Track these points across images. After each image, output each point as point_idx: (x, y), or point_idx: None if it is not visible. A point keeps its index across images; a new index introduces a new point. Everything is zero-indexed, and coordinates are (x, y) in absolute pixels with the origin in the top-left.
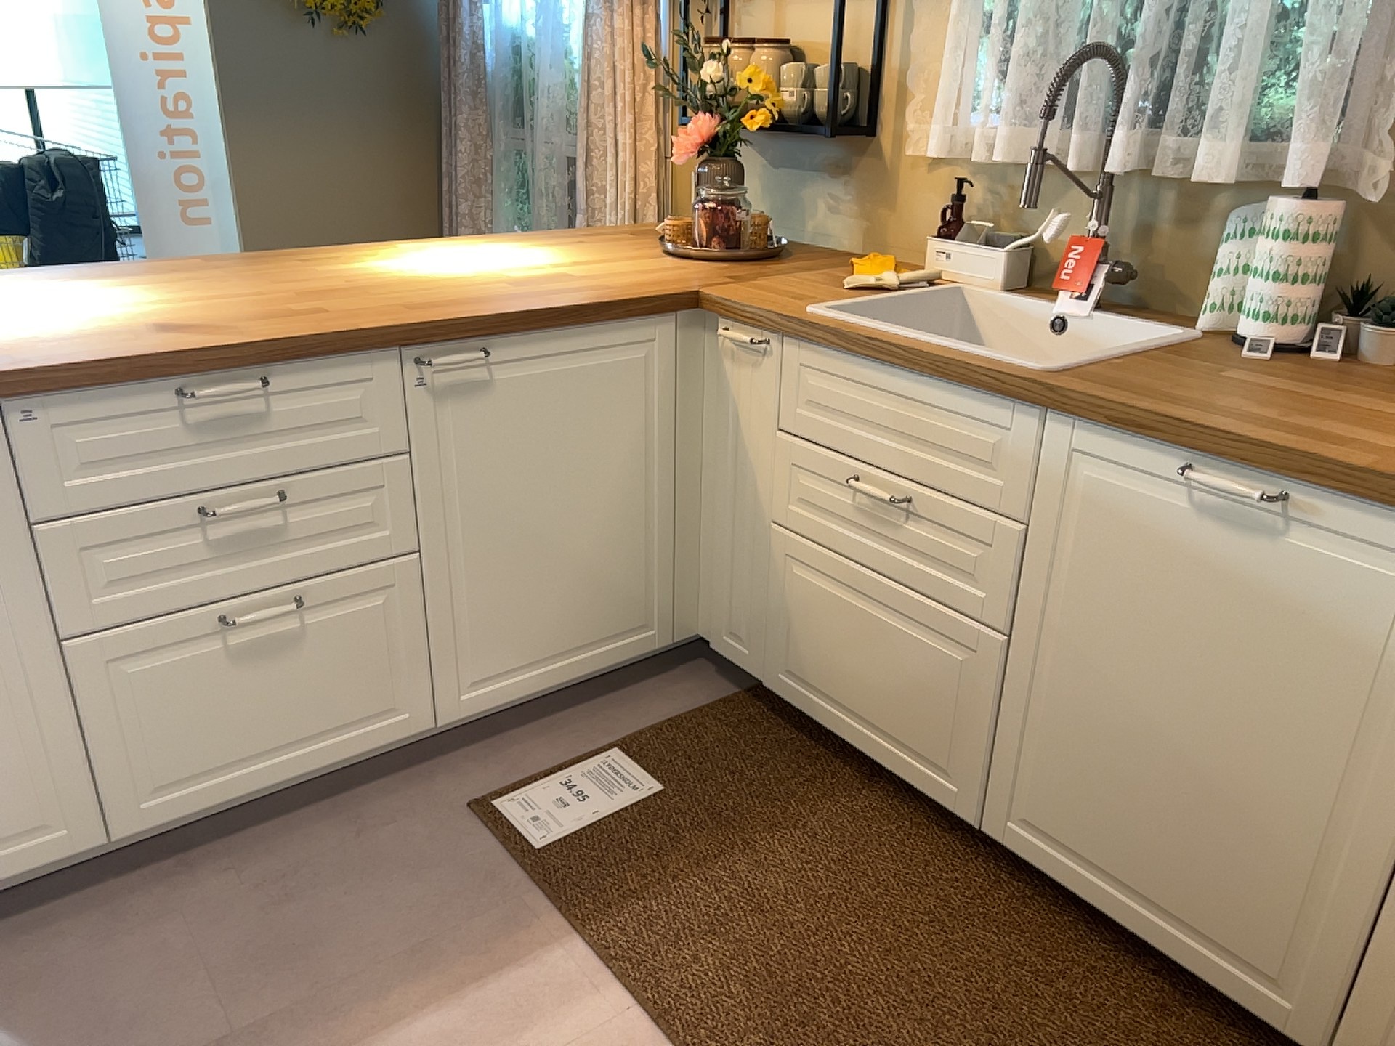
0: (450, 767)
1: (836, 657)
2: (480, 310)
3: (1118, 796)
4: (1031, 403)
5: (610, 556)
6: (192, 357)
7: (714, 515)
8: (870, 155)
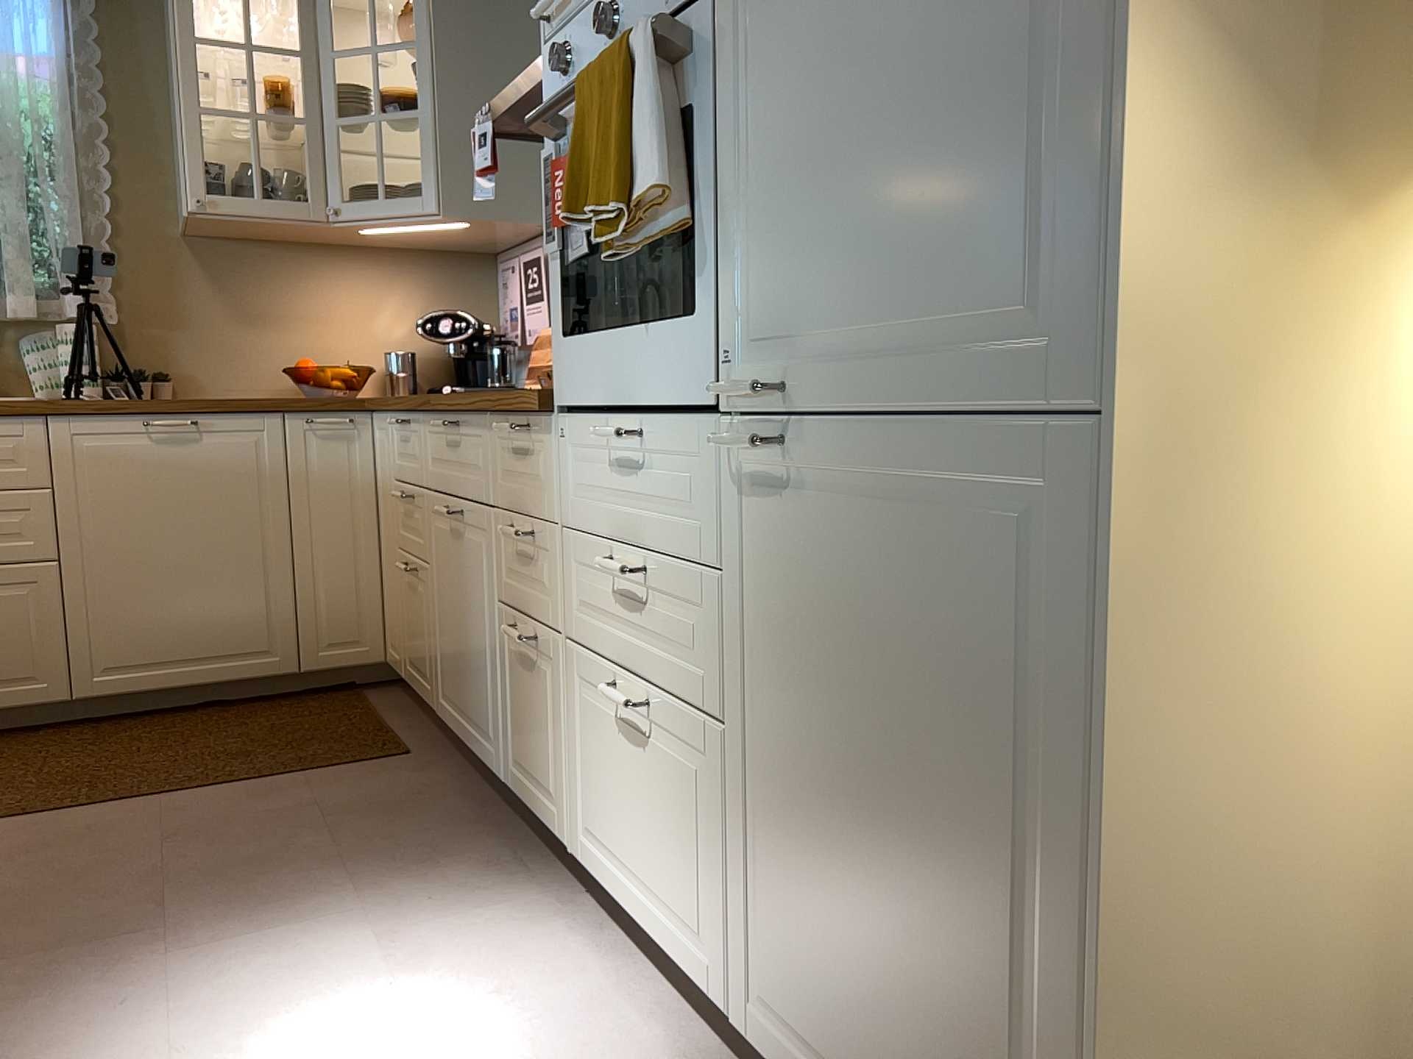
0: None
1: None
2: None
3: (160, 612)
4: (38, 414)
5: None
6: None
7: None
8: None
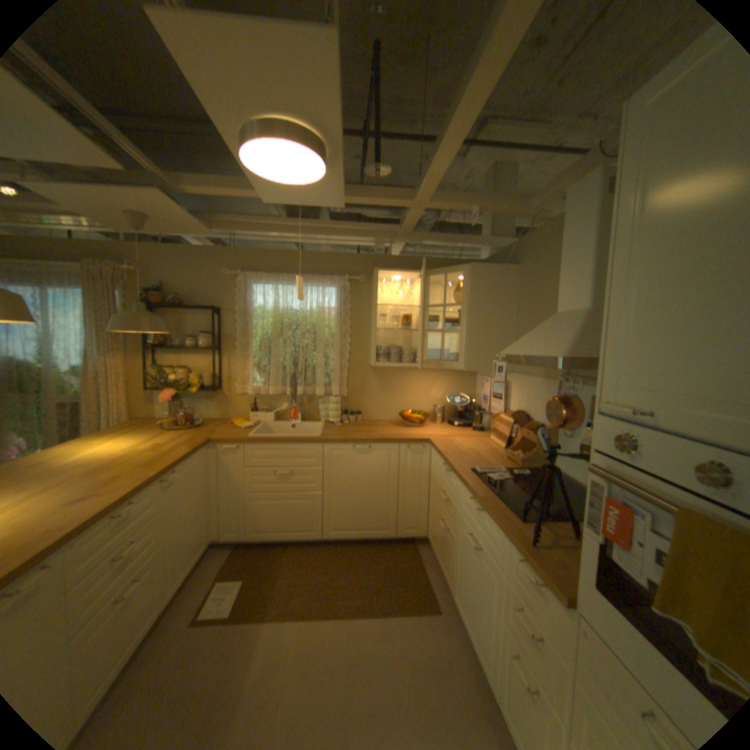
0: (168, 623)
1: (273, 519)
2: (170, 460)
3: (352, 512)
4: (321, 443)
5: (196, 525)
6: (116, 503)
7: (217, 500)
8: (221, 393)
